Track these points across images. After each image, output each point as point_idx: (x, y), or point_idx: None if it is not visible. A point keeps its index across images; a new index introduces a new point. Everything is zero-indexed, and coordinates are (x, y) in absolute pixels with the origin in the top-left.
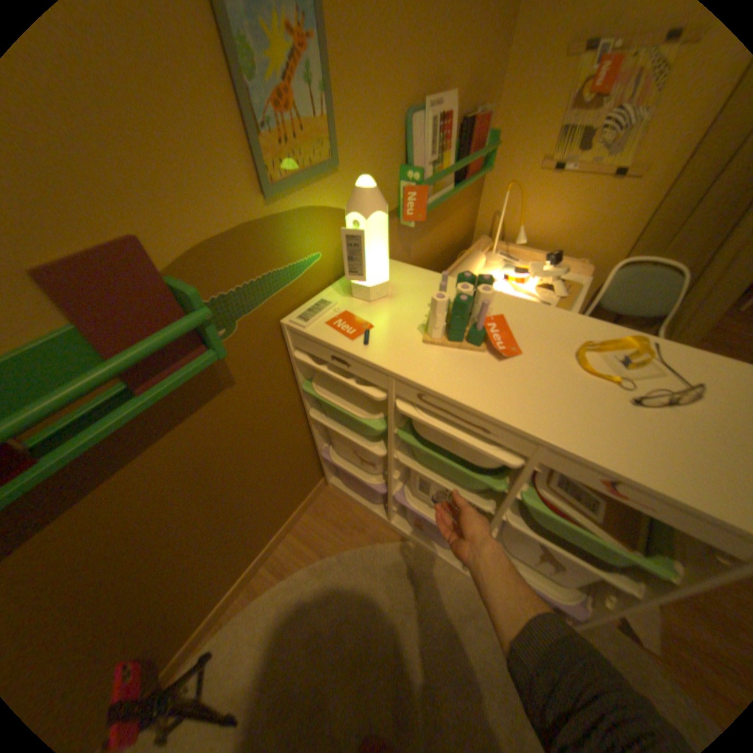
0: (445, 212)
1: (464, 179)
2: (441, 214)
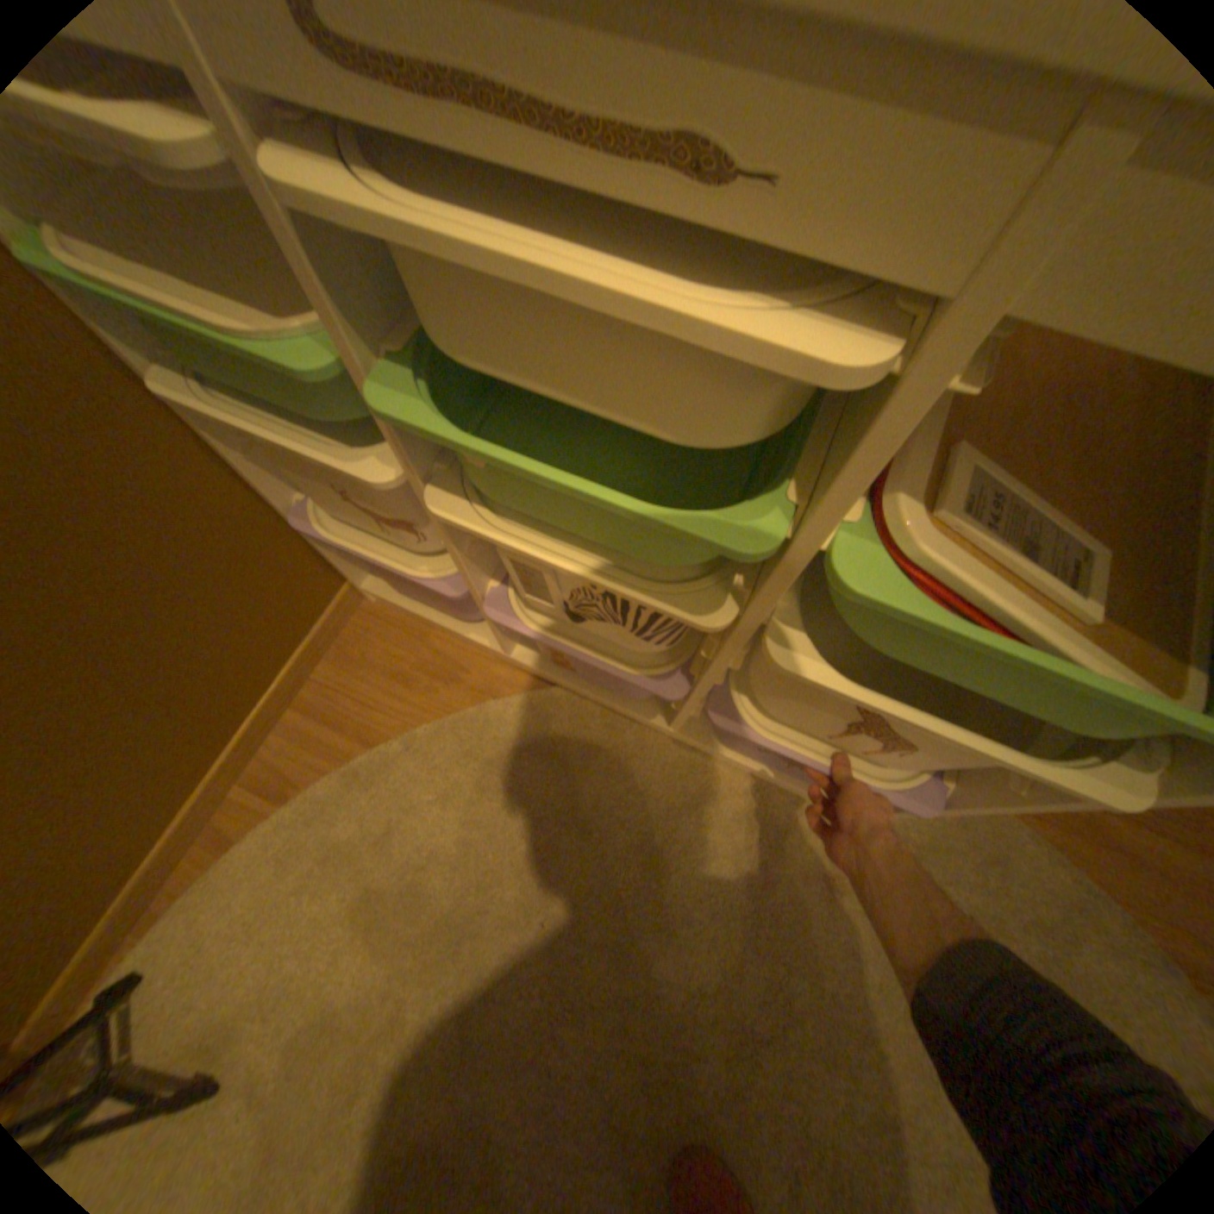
0: None
1: None
2: None
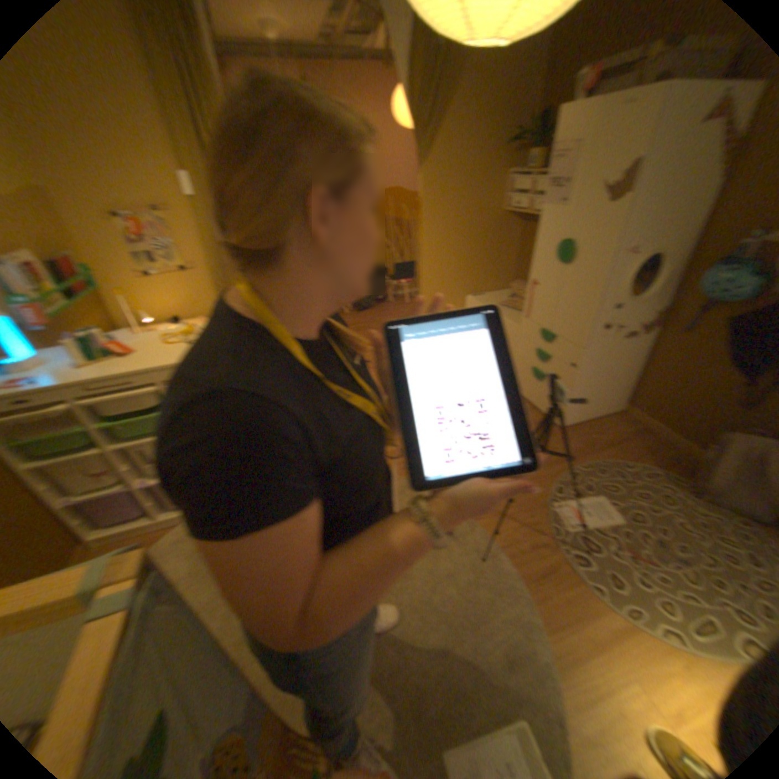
0: (68, 319)
1: (70, 296)
2: (65, 321)
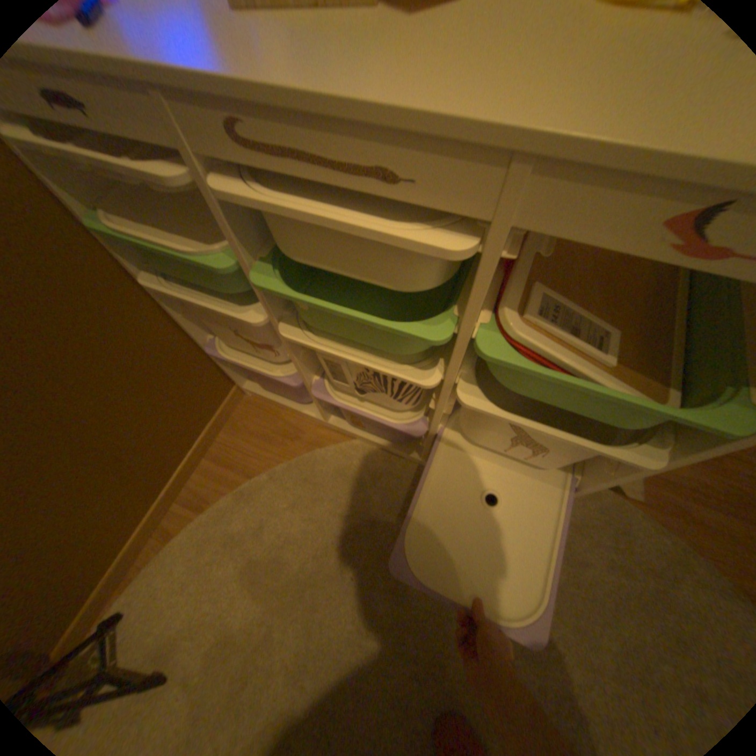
0: None
1: None
2: None
